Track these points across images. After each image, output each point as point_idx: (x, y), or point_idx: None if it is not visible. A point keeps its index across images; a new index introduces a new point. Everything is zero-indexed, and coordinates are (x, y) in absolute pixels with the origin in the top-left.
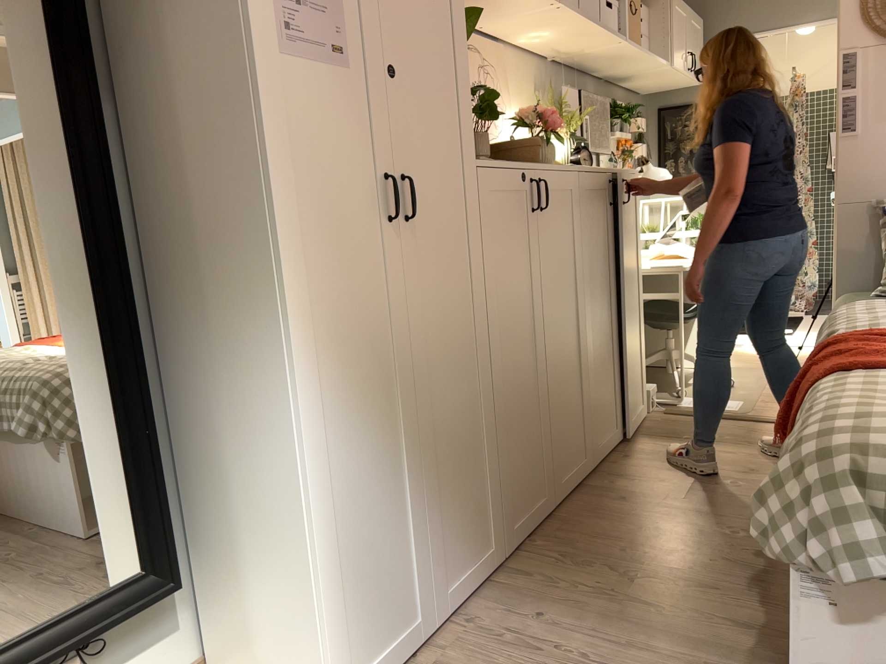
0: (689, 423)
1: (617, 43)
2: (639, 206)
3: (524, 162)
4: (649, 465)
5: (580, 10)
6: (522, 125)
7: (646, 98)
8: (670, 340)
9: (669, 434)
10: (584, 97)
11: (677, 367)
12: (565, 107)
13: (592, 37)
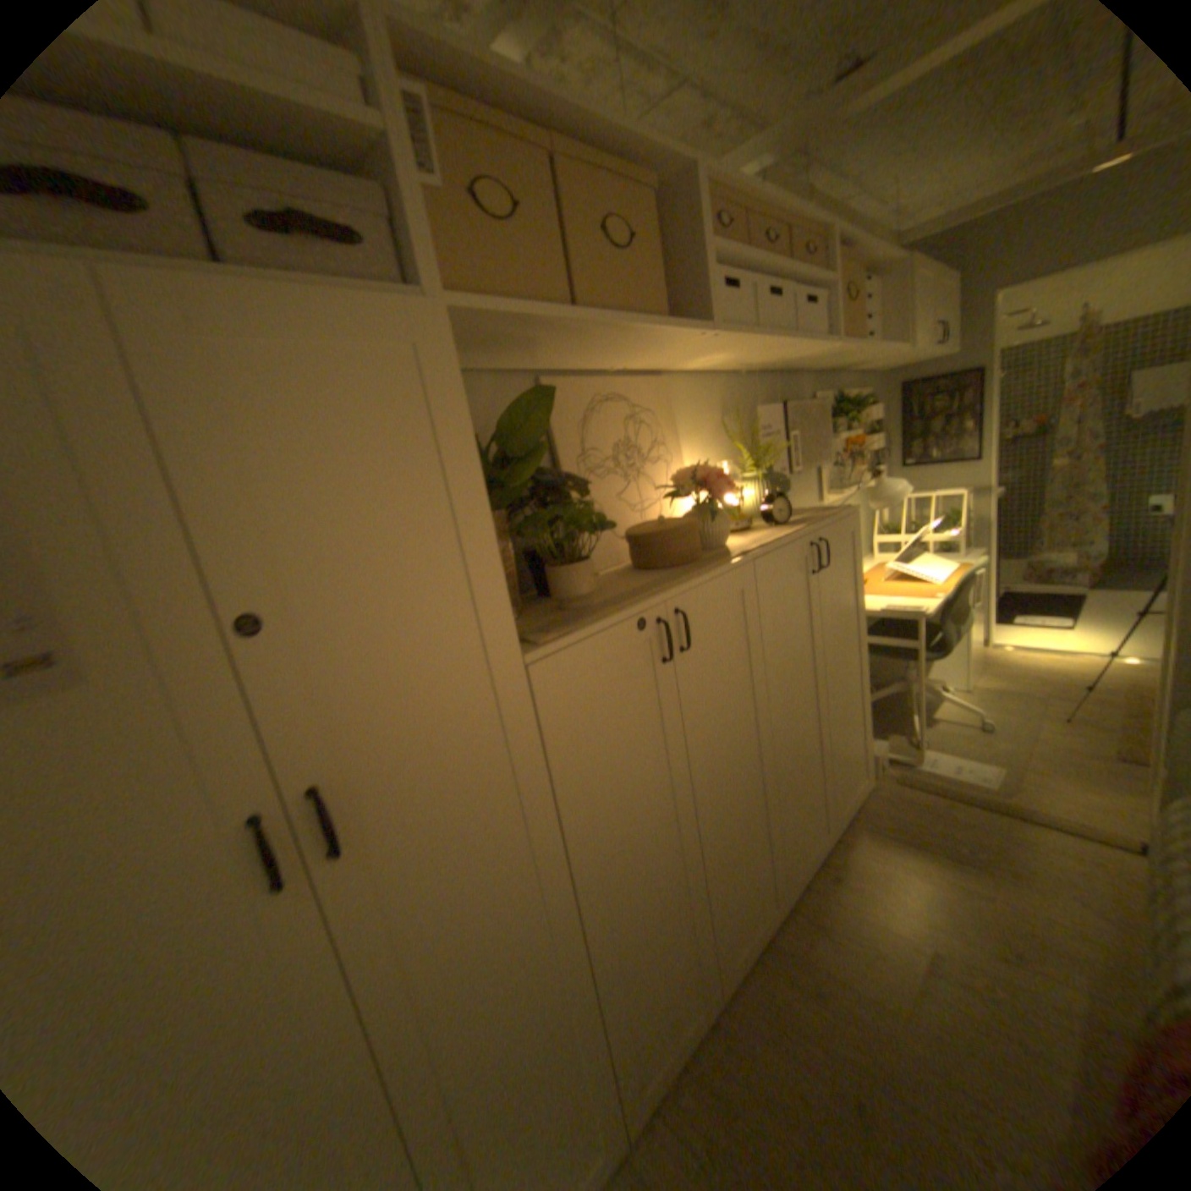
0: (926, 809)
1: (827, 345)
2: (860, 550)
3: (649, 590)
4: (864, 908)
5: (758, 324)
6: (679, 496)
7: (886, 373)
8: (907, 672)
9: (897, 835)
10: (797, 400)
11: (915, 709)
12: (762, 431)
13: (787, 346)
